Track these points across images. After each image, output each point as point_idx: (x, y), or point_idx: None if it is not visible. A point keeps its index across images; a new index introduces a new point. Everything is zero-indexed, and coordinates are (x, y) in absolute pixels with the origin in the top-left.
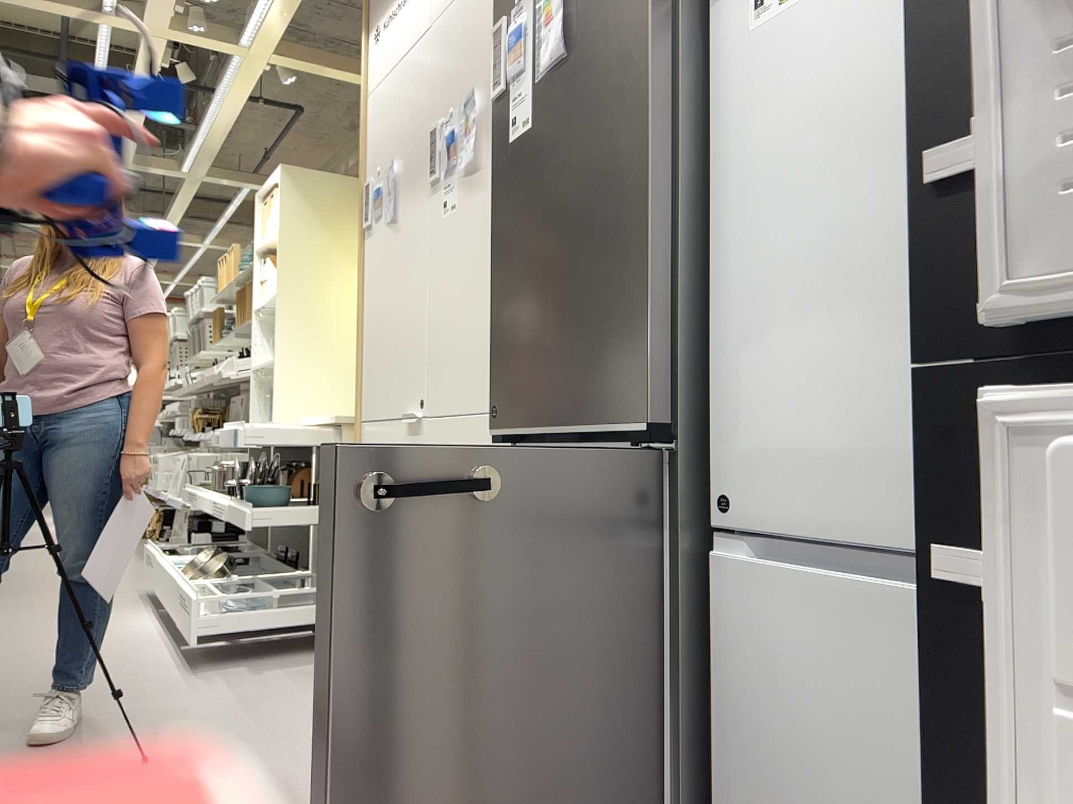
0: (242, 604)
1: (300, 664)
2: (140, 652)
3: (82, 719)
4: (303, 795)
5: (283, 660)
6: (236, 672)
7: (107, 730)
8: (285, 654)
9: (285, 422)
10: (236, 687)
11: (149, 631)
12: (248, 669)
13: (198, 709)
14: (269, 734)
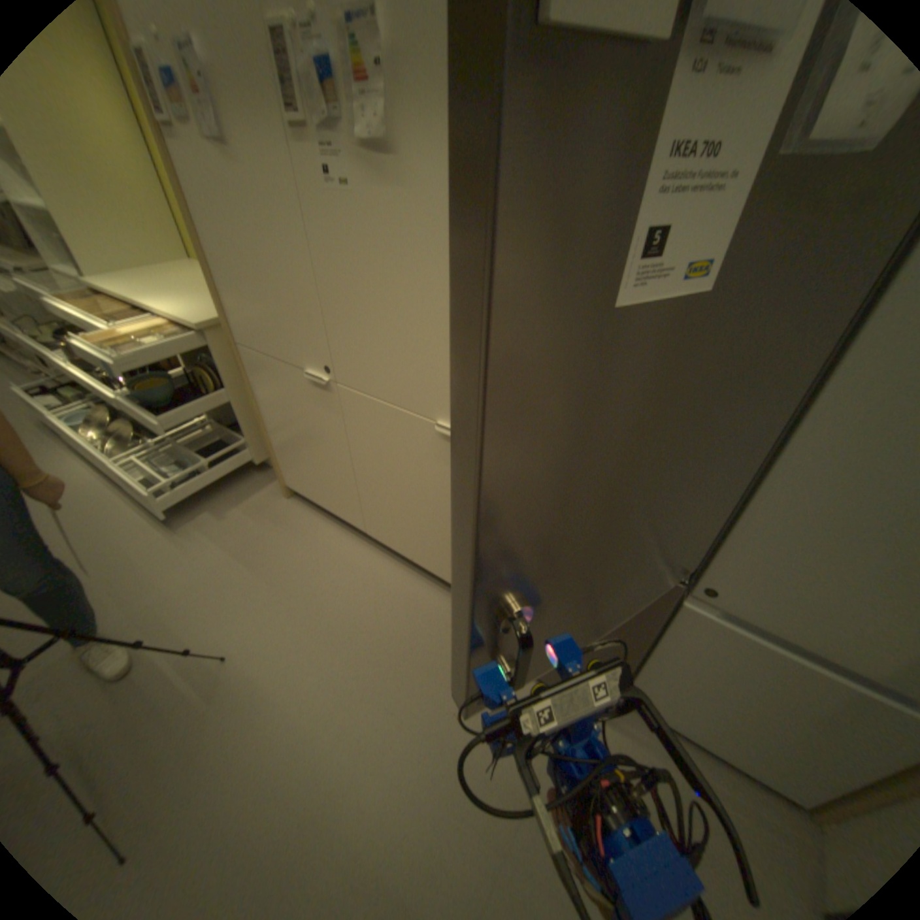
0: (167, 459)
1: (243, 496)
2: (103, 513)
3: (126, 620)
4: (348, 648)
5: (227, 494)
6: (203, 520)
7: (158, 626)
8: (224, 487)
9: (111, 293)
10: (217, 539)
11: (87, 482)
12: (209, 513)
13: (209, 576)
14: (280, 588)
